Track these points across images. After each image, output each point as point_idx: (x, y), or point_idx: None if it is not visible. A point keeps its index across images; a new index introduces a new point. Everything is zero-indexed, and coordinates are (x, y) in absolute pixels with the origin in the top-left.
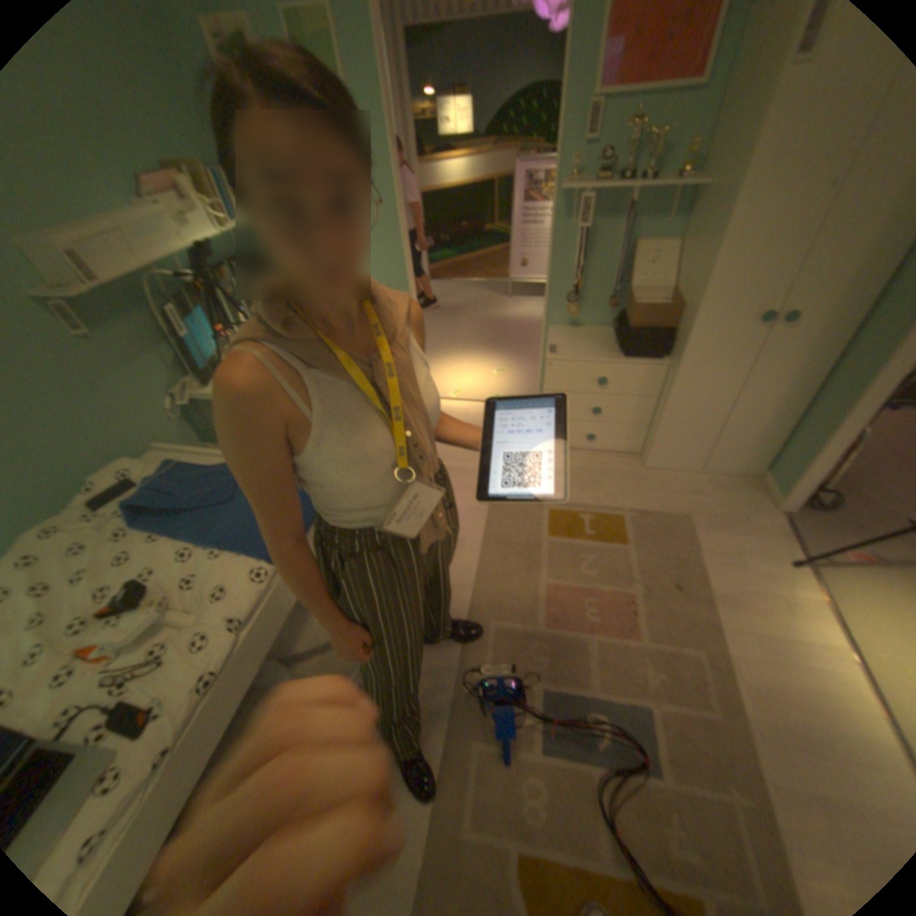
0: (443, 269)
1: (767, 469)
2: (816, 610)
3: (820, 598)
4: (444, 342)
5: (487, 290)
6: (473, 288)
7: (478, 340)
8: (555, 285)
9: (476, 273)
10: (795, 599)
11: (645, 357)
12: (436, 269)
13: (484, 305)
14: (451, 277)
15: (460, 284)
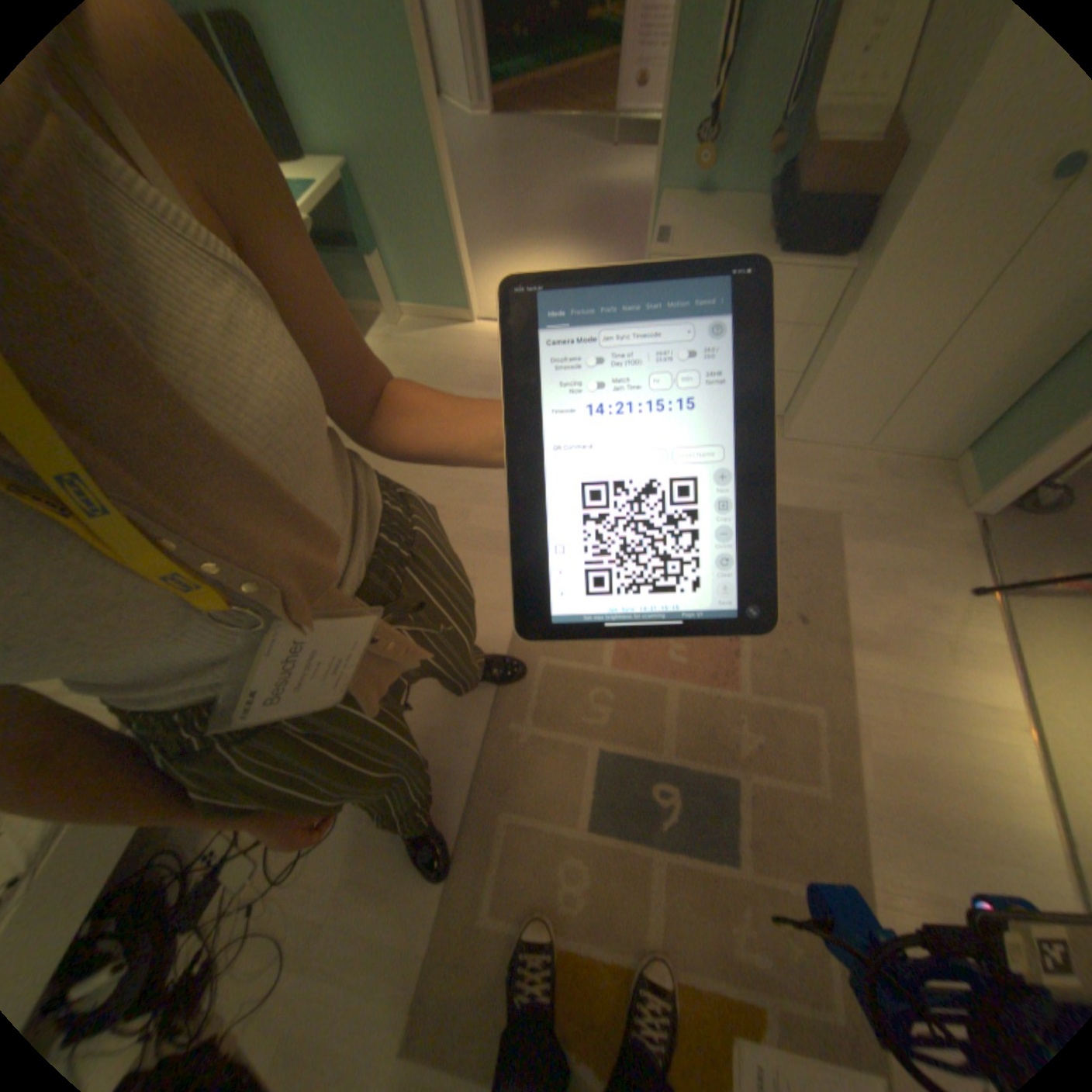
0: (518, 94)
1: (968, 448)
2: (991, 657)
3: (1001, 641)
4: (509, 227)
5: (582, 135)
6: (561, 130)
7: (561, 224)
8: (681, 108)
9: (568, 103)
10: (965, 640)
11: (818, 254)
12: (505, 95)
13: (576, 161)
14: (529, 110)
15: (541, 123)
